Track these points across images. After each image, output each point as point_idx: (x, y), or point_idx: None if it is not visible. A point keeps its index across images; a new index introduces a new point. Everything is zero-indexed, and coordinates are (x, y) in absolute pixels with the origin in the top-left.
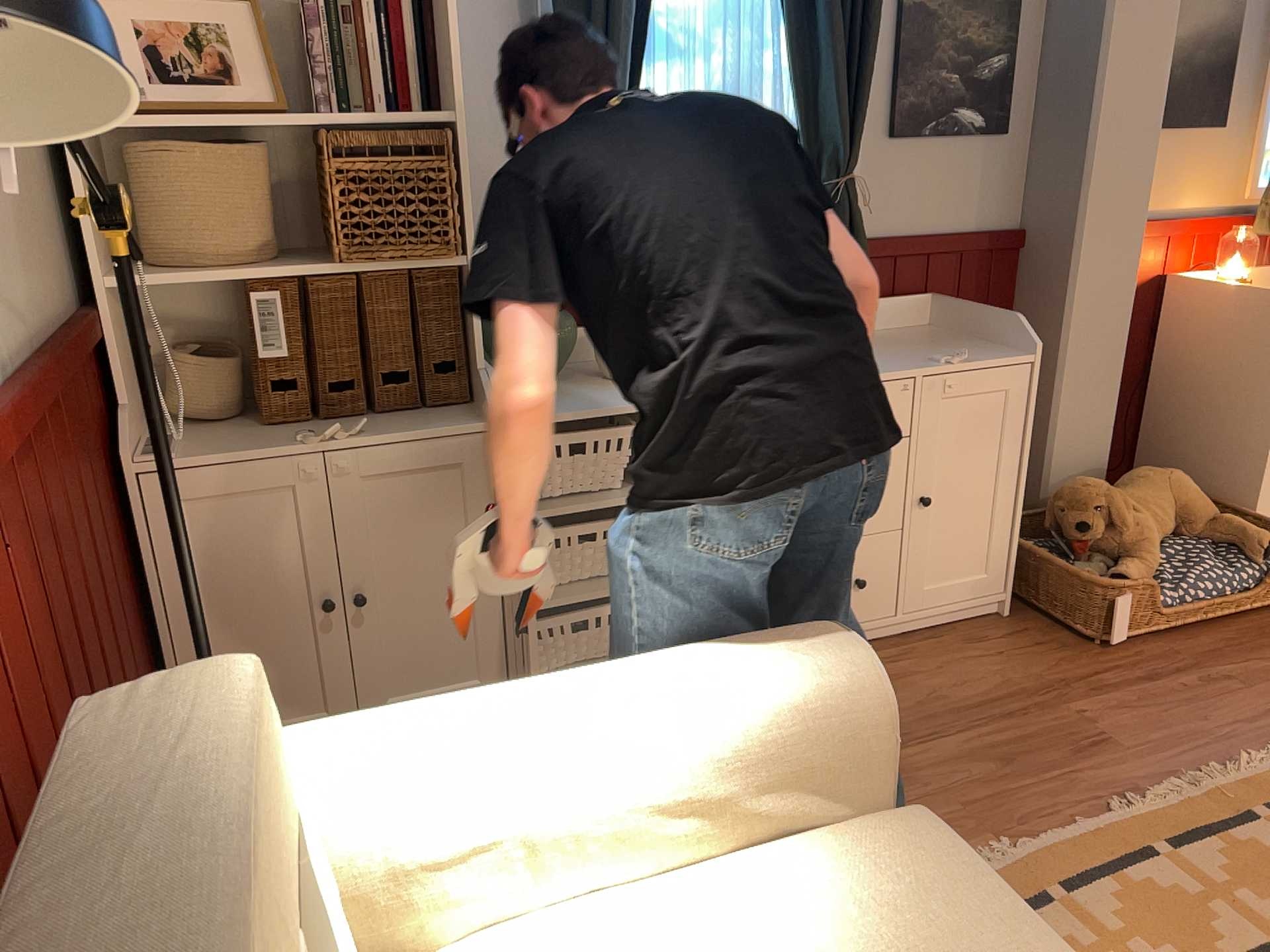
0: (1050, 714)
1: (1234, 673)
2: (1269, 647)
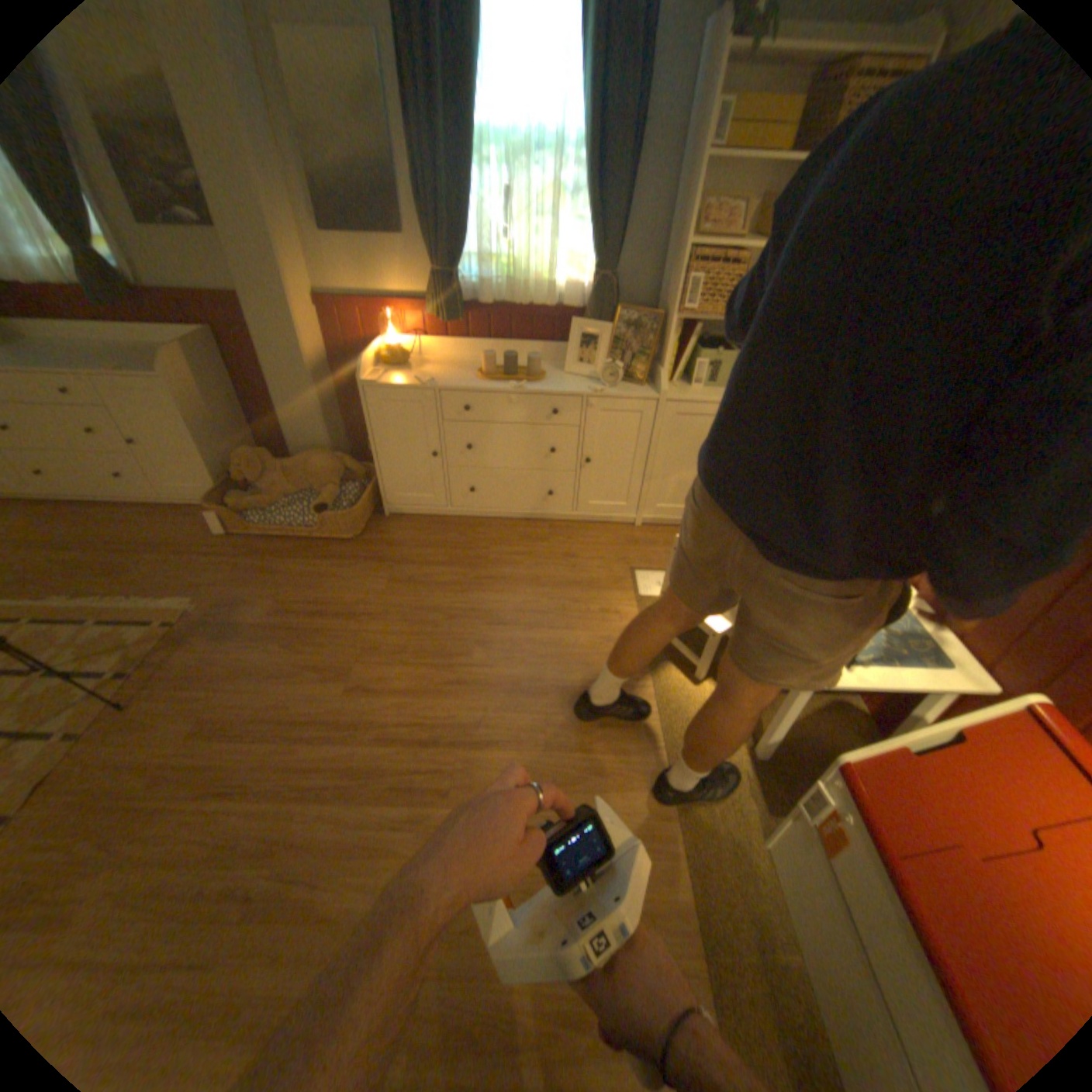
0: (130, 557)
1: (241, 565)
2: (288, 559)
